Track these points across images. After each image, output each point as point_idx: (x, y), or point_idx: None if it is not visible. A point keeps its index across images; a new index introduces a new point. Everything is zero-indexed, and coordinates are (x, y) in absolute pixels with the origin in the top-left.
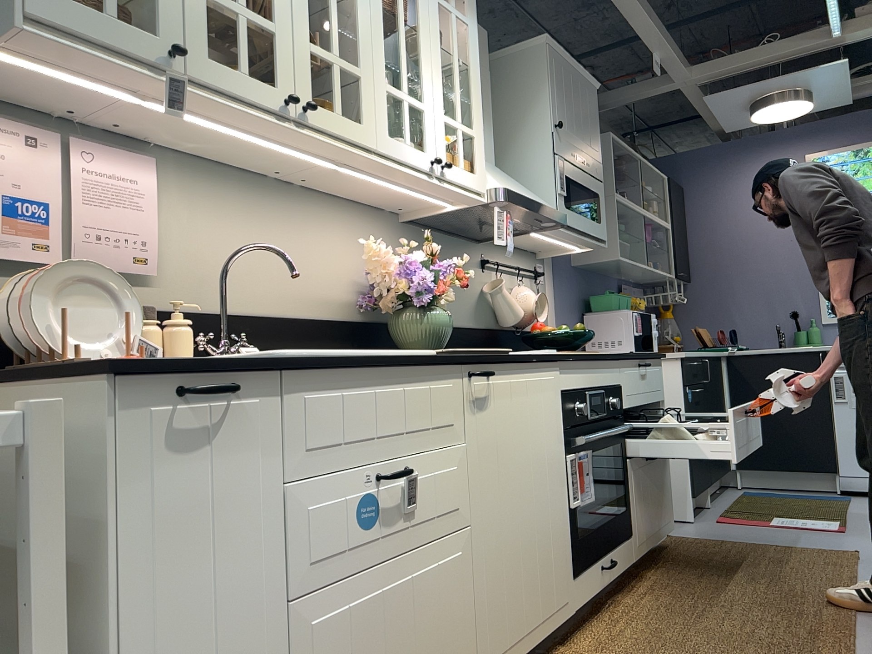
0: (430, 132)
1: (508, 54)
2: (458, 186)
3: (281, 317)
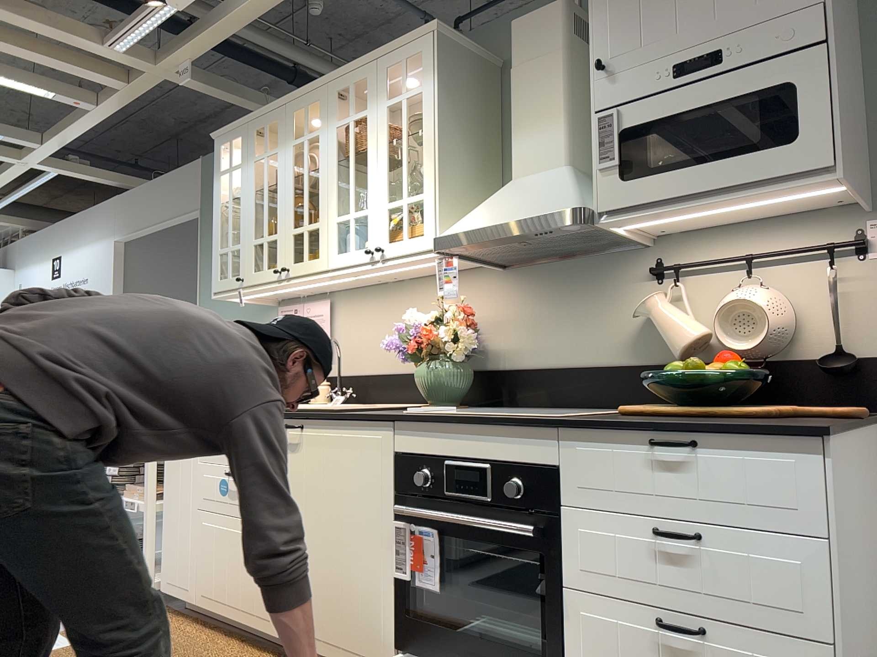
0: (370, 228)
1: None
2: (405, 255)
3: (390, 374)
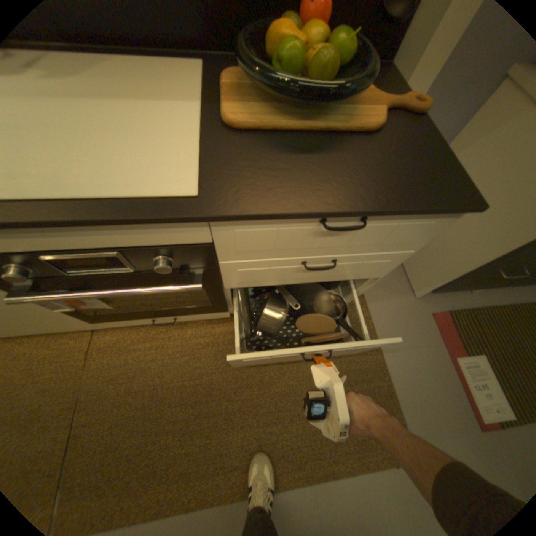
0: None
1: None
2: None
3: None
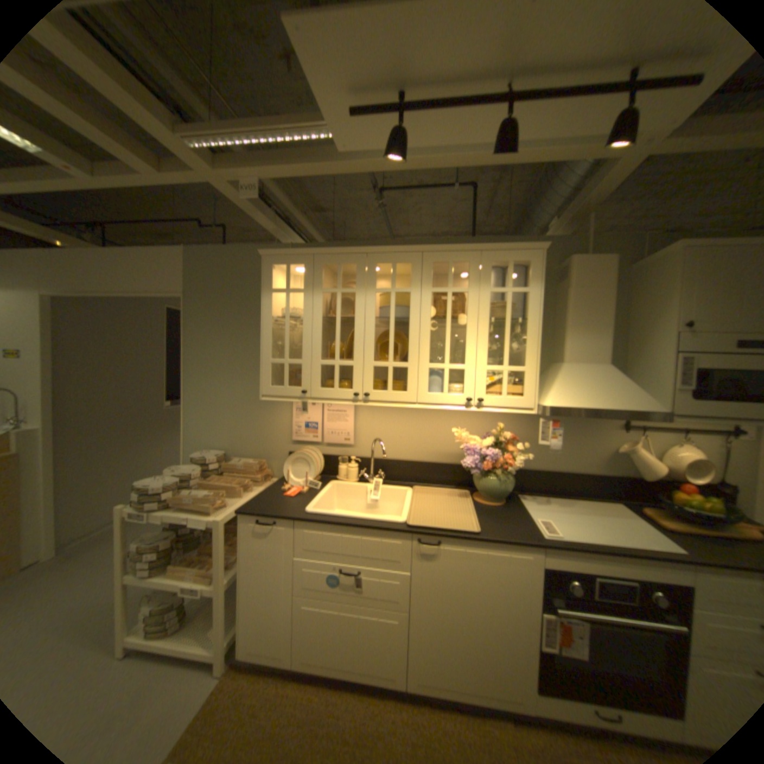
0: (468, 381)
1: (655, 257)
2: (501, 407)
3: (414, 461)
